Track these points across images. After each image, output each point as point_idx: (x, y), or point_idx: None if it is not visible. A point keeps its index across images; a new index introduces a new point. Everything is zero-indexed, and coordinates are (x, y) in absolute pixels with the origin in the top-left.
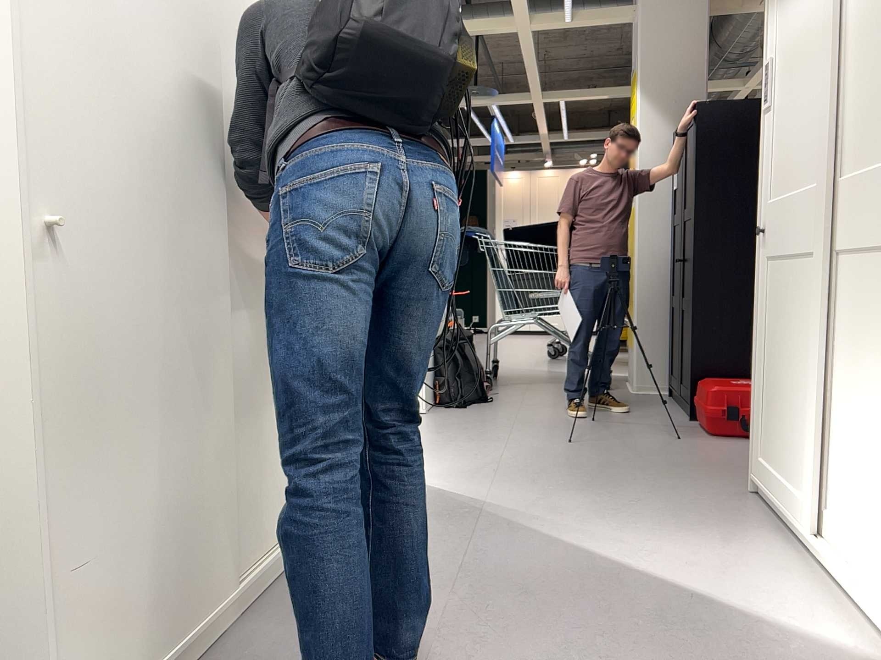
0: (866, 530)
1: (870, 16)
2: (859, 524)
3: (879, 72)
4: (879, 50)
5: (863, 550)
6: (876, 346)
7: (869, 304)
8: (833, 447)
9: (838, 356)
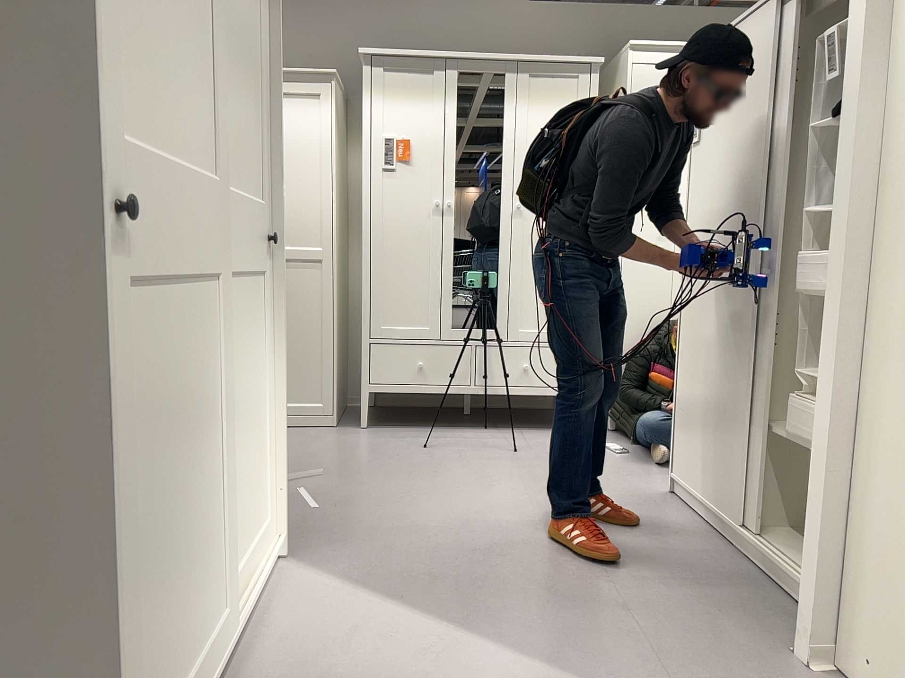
0: (251, 532)
1: (229, 31)
2: (247, 538)
3: (237, 103)
4: (237, 82)
5: (252, 550)
6: (247, 366)
7: (241, 329)
8: (226, 508)
9: (223, 402)
